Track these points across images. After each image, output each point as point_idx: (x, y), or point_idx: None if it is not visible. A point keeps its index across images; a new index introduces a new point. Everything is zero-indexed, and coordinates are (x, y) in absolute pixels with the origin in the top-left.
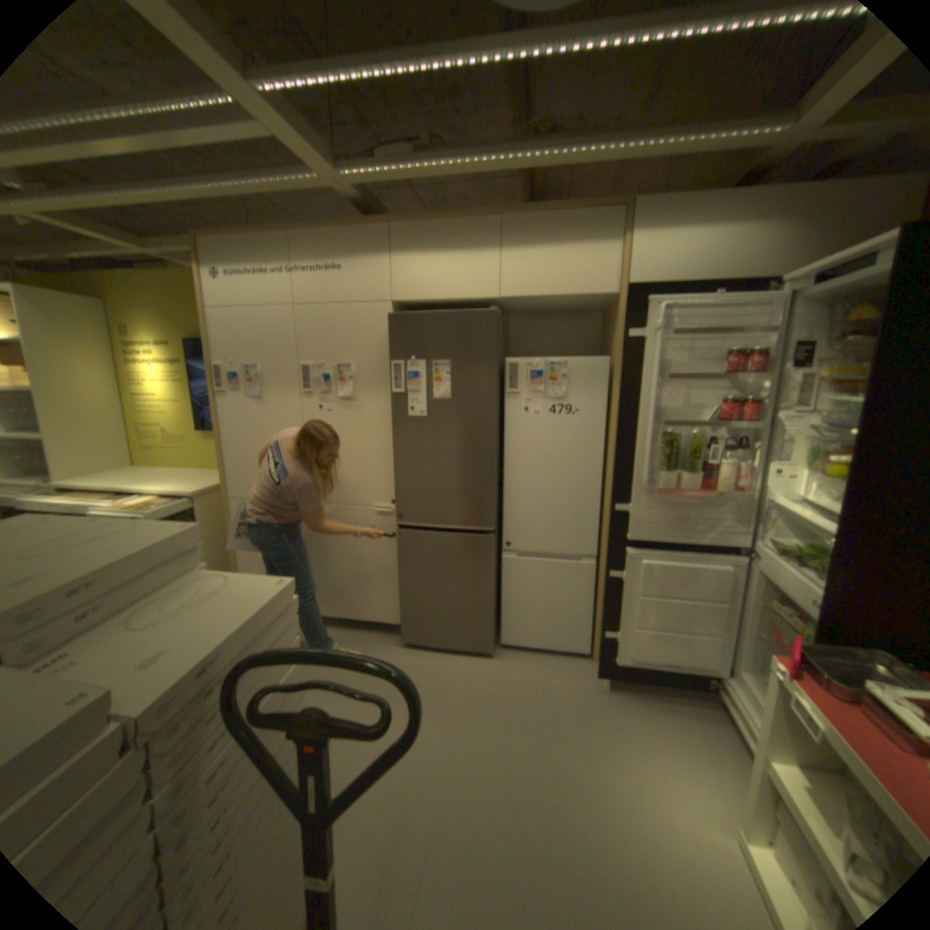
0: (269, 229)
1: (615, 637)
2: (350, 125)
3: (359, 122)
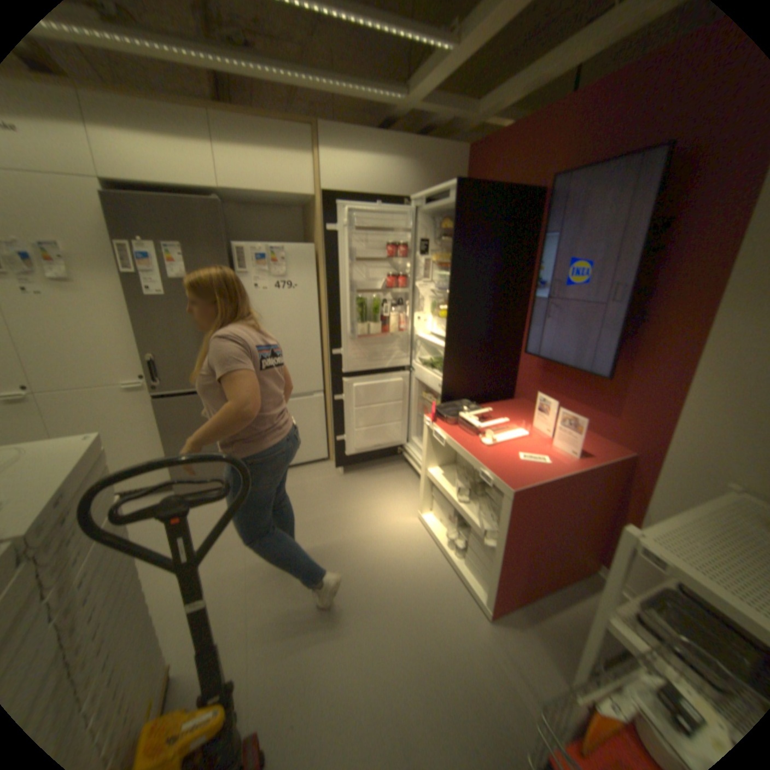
0: None
1: (342, 437)
2: None
3: None
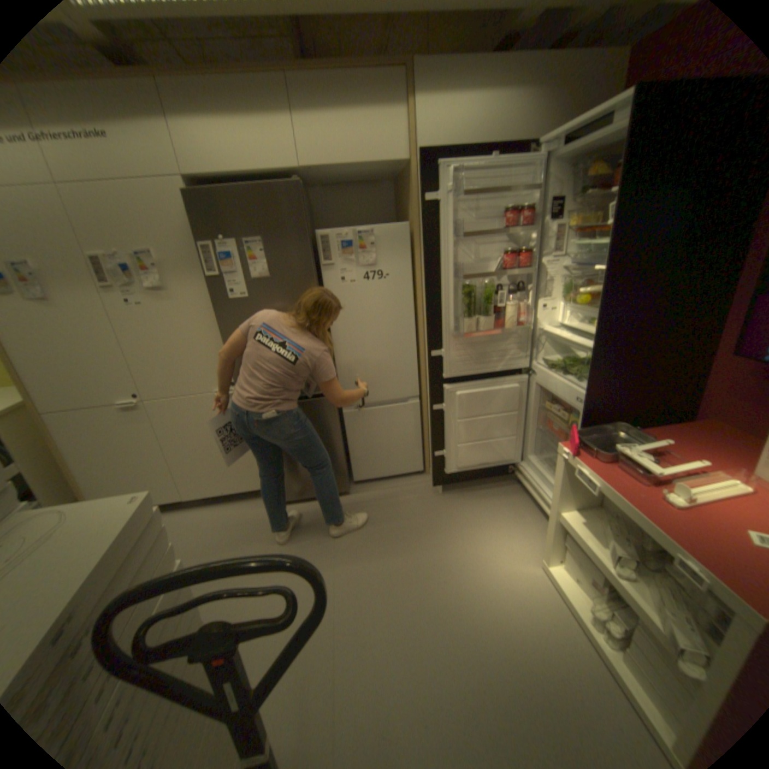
0: None
1: (442, 454)
2: None
3: None
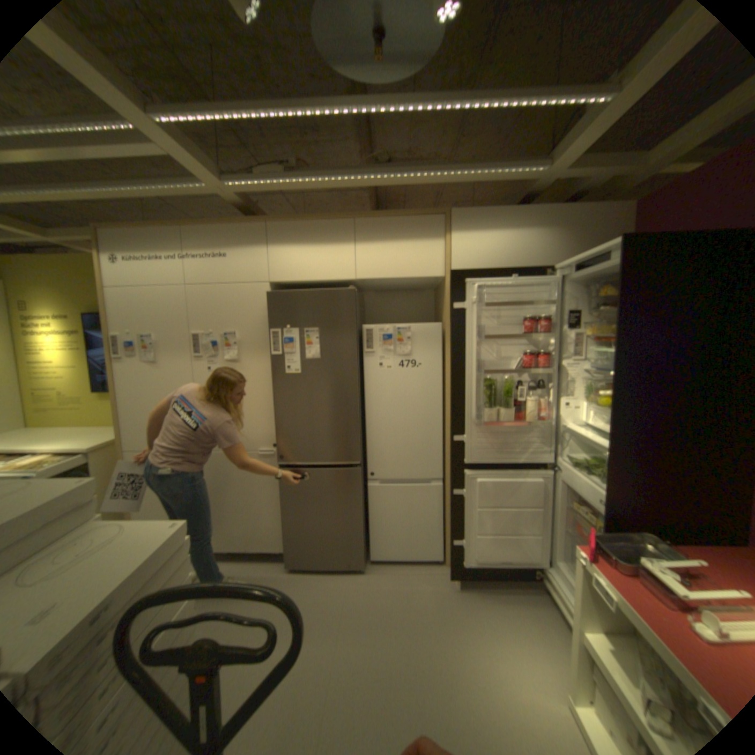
0: (163, 224)
1: (461, 544)
2: (232, 149)
3: (240, 147)
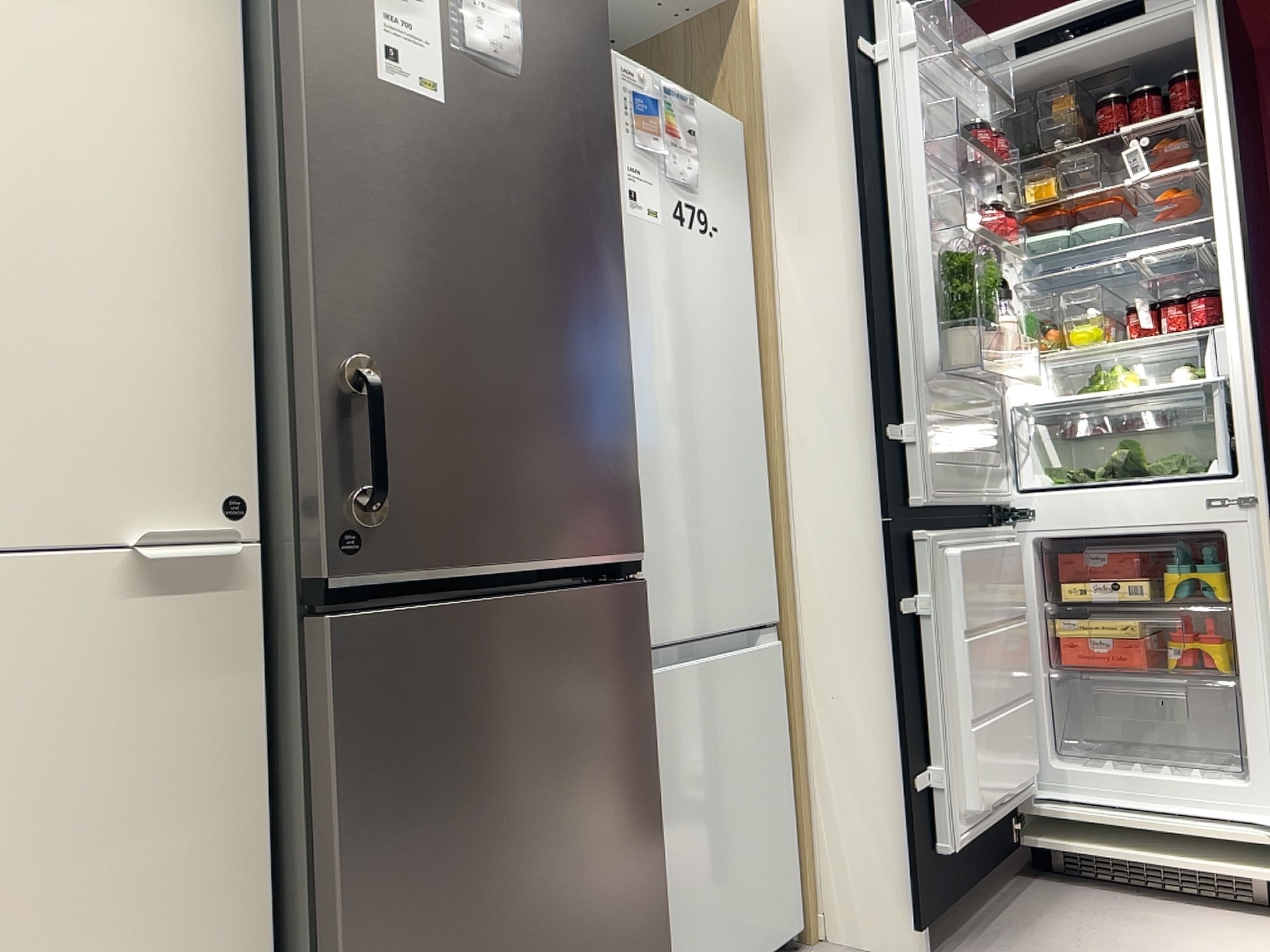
0: None
1: (930, 779)
2: None
3: None
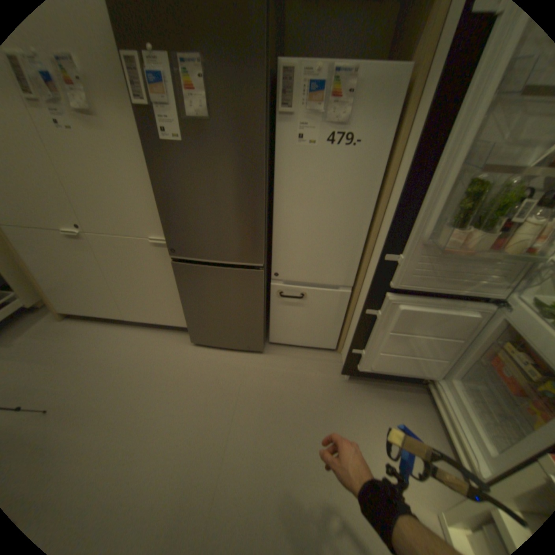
0: None
1: (360, 352)
2: None
3: None
